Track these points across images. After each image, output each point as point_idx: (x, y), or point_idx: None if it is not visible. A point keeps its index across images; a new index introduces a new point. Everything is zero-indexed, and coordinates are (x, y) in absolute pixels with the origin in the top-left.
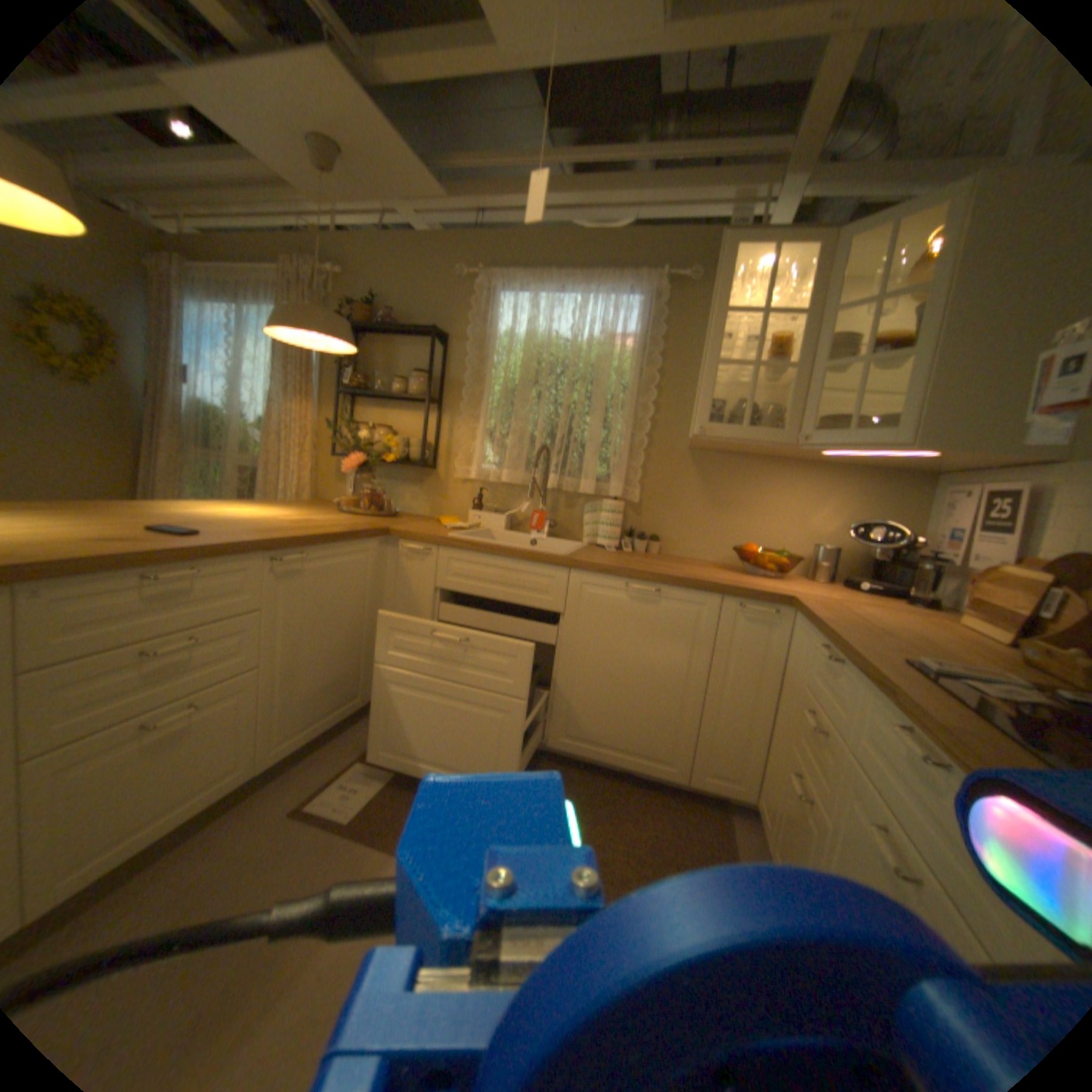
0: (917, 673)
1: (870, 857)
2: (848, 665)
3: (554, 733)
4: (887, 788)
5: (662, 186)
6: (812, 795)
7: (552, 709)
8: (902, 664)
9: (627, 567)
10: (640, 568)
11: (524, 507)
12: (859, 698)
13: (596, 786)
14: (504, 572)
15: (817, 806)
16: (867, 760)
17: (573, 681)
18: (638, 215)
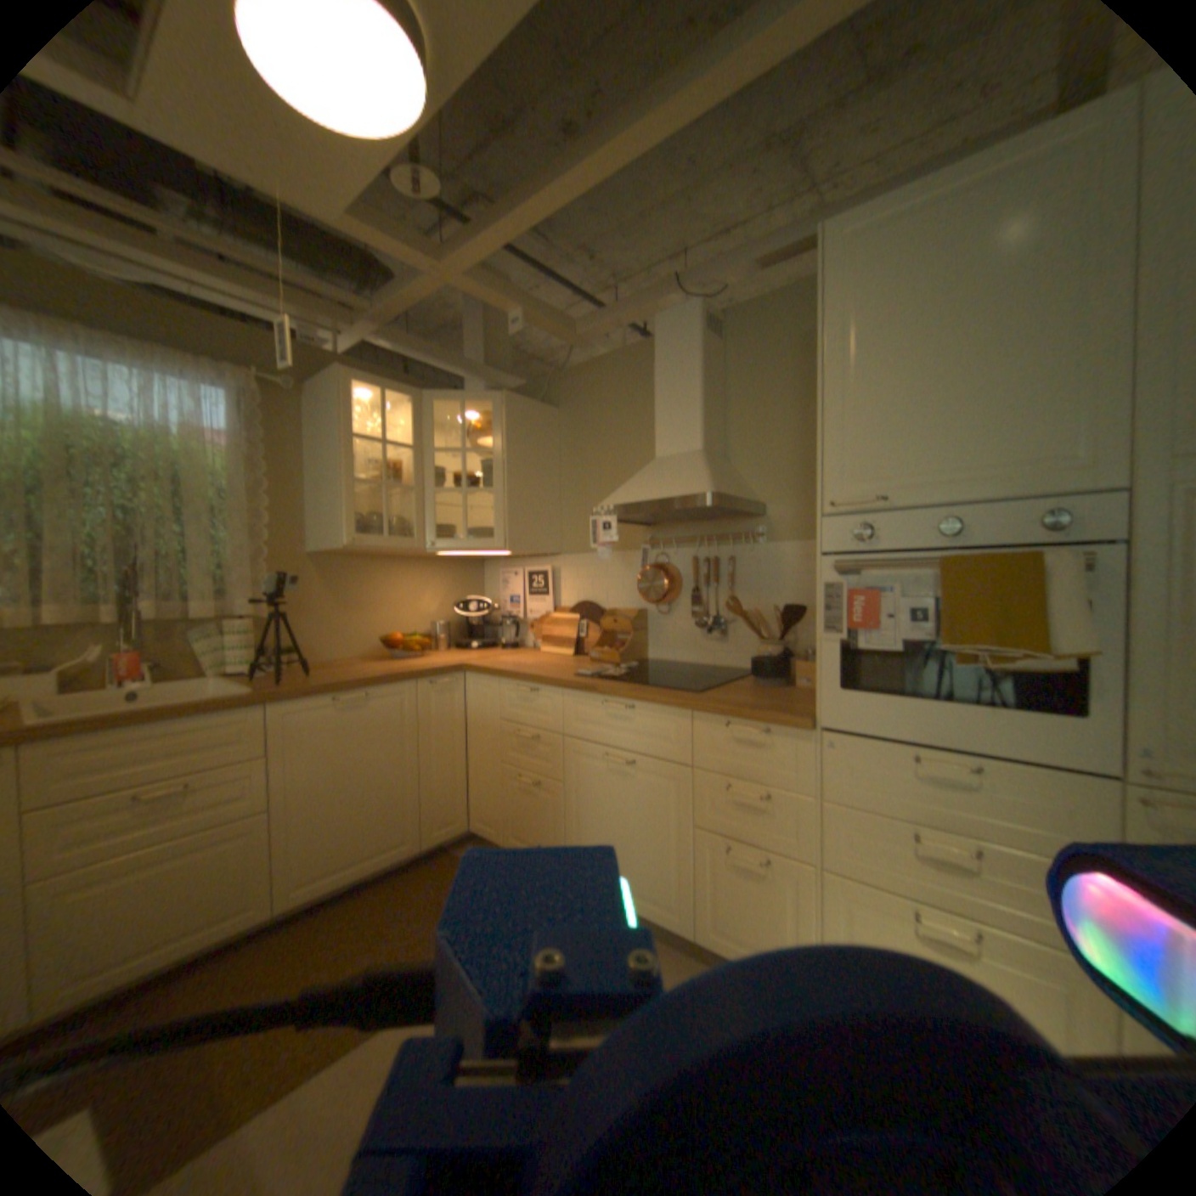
0: (583, 678)
1: (597, 777)
2: (540, 691)
3: (279, 897)
4: (597, 737)
5: (227, 282)
6: (534, 780)
7: (269, 873)
8: (573, 677)
9: (325, 684)
10: (337, 682)
11: (91, 656)
12: (558, 704)
13: (341, 915)
14: (164, 744)
15: (542, 783)
16: (577, 733)
17: (291, 825)
18: (180, 292)
